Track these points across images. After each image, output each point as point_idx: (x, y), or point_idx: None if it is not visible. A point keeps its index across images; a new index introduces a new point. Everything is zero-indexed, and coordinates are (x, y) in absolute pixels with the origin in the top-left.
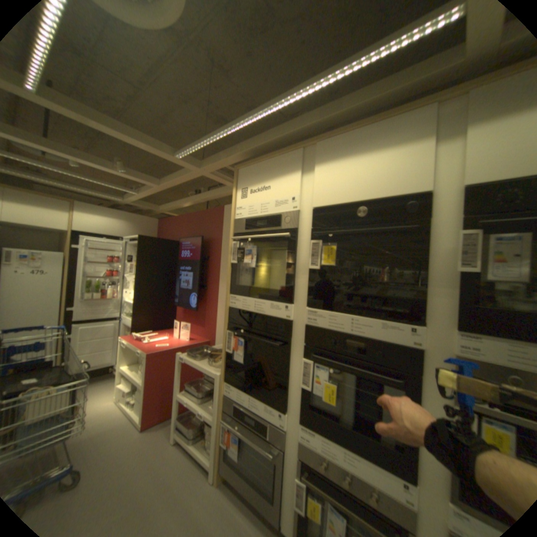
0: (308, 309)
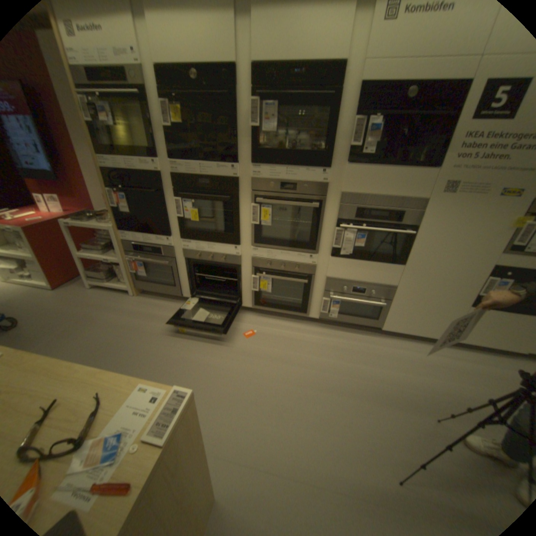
0: (169, 162)
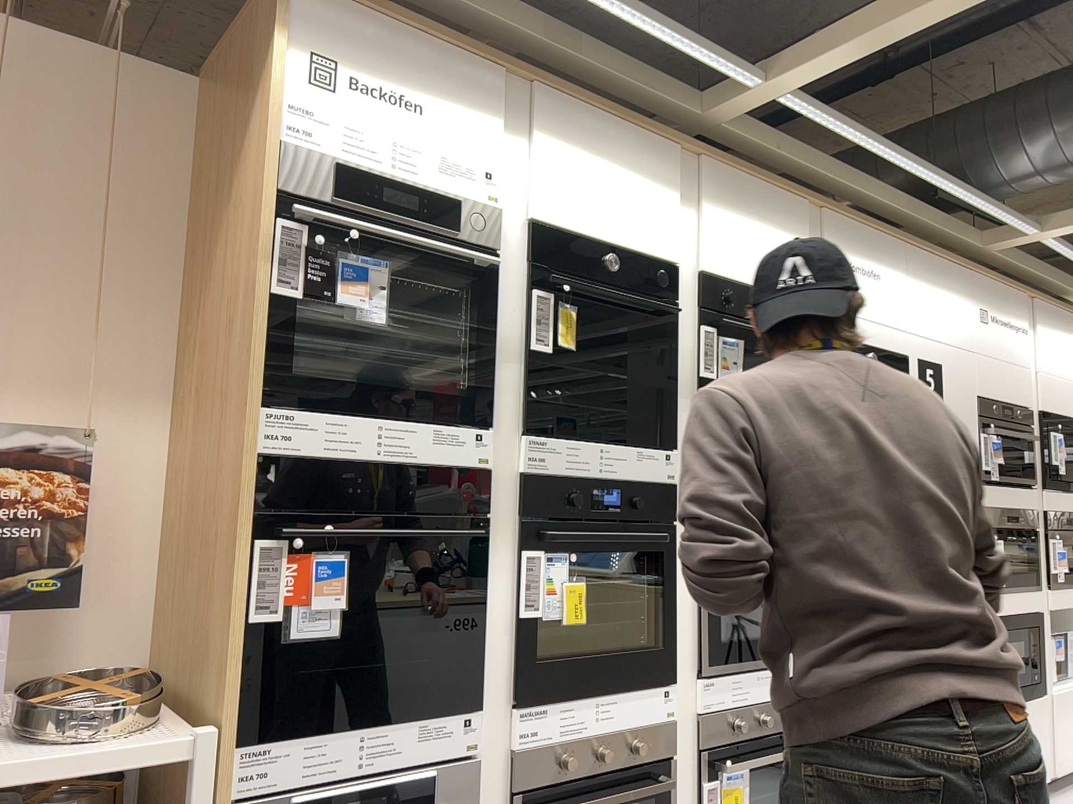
0: (530, 436)
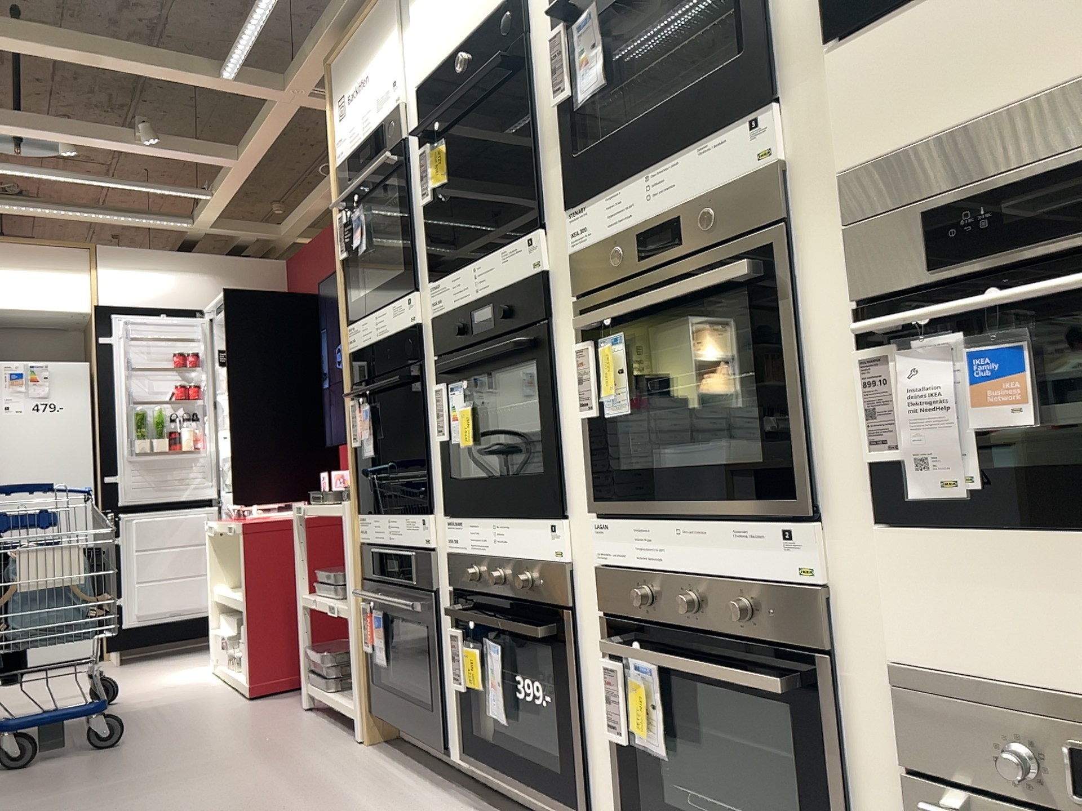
0: (429, 285)
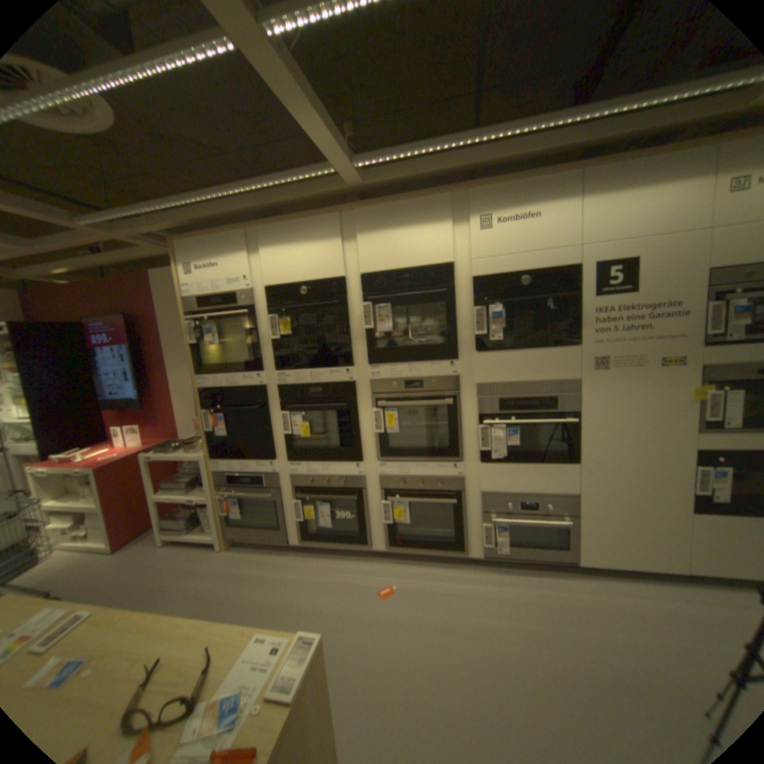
0: (277, 374)
